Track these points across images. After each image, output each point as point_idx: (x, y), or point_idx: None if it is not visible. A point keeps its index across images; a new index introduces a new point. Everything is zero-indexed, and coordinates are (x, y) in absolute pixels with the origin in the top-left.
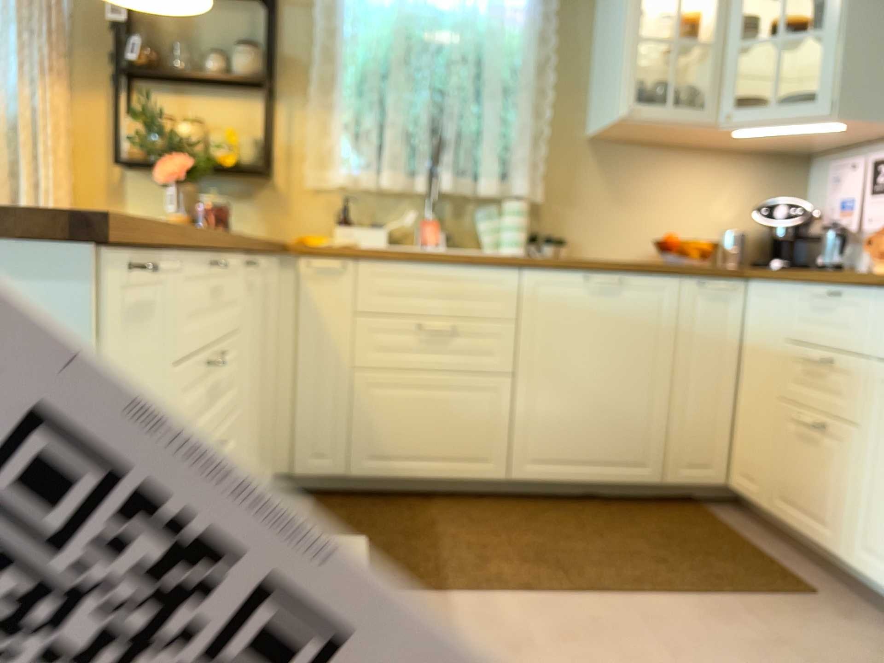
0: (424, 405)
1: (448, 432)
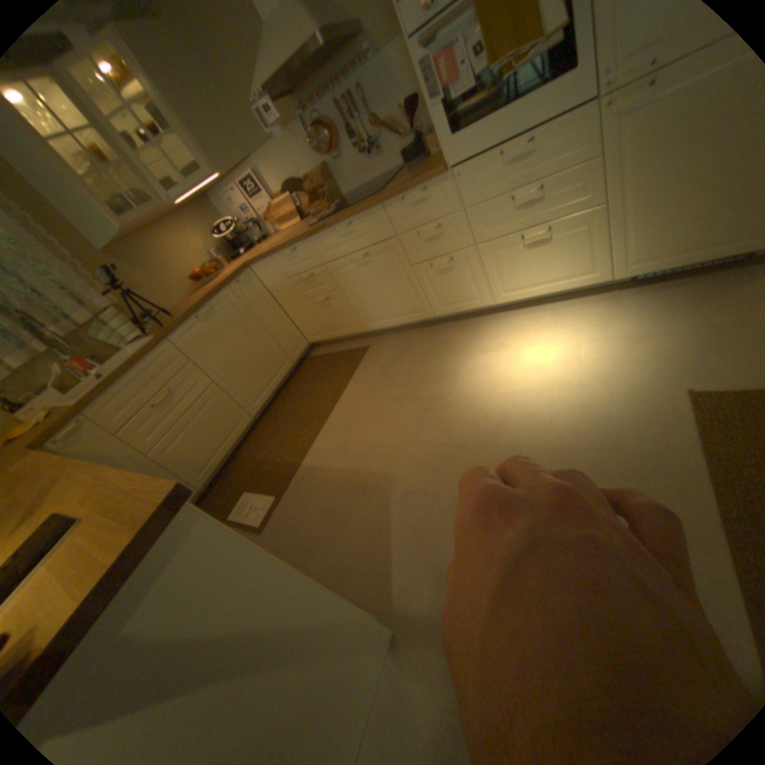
0: (194, 430)
1: (215, 428)
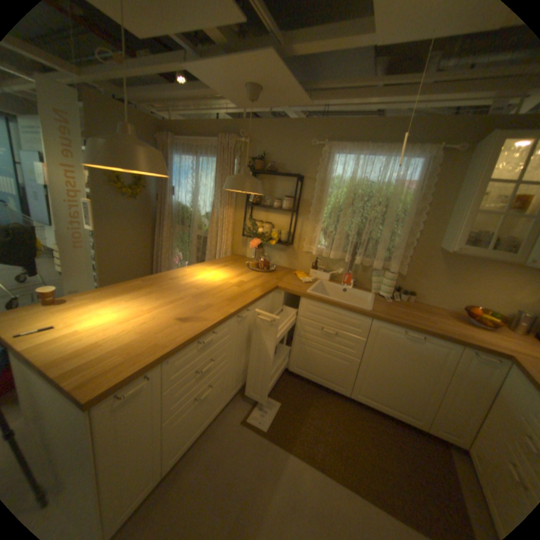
0: (320, 357)
1: (328, 371)
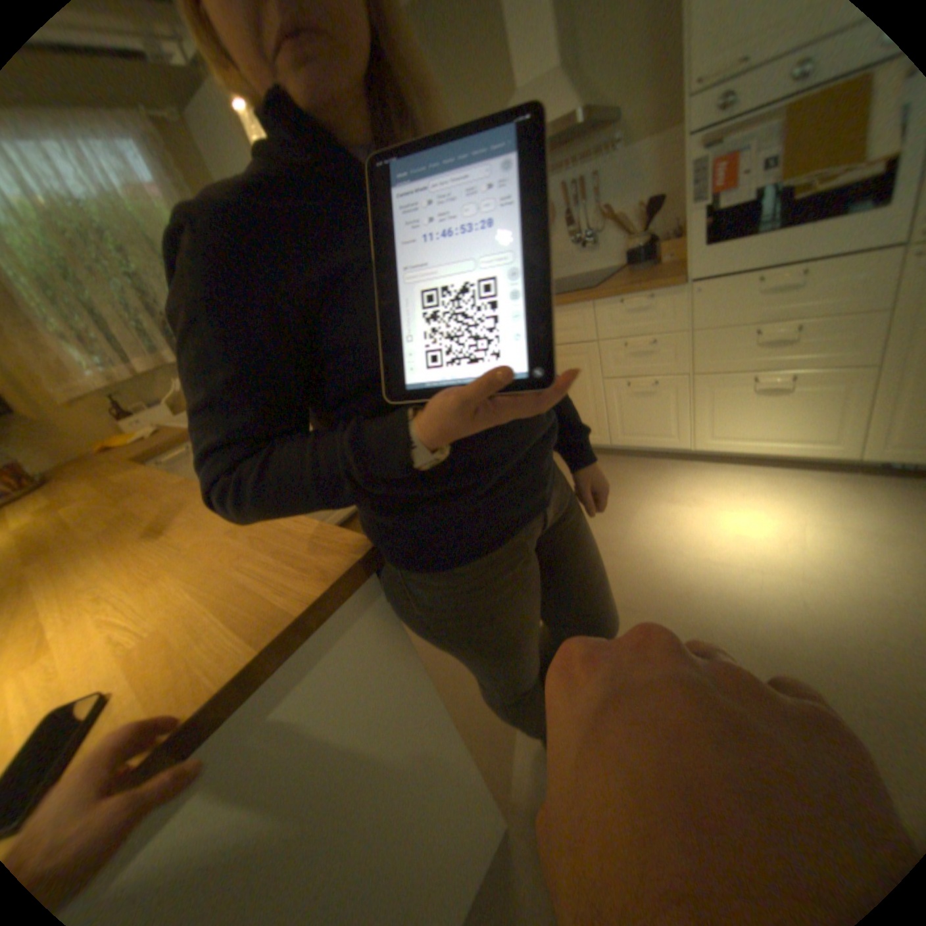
0: None
1: None
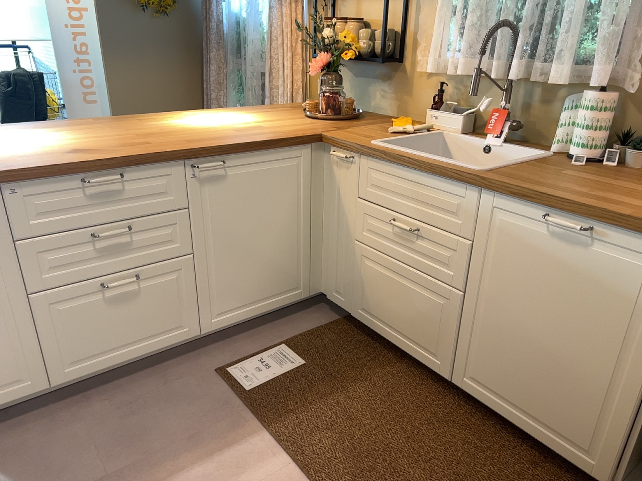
0: (395, 286)
1: (409, 316)
